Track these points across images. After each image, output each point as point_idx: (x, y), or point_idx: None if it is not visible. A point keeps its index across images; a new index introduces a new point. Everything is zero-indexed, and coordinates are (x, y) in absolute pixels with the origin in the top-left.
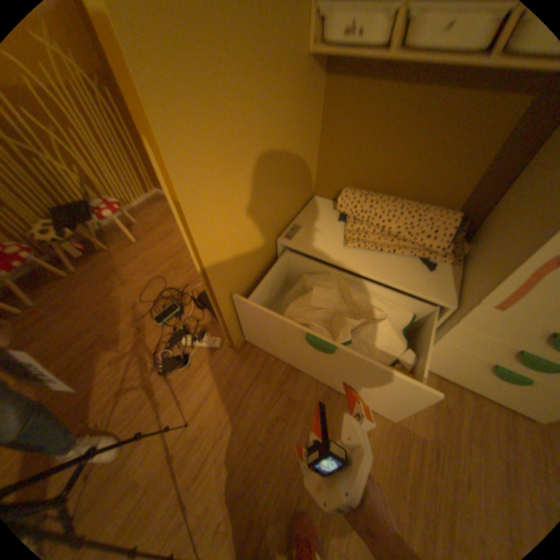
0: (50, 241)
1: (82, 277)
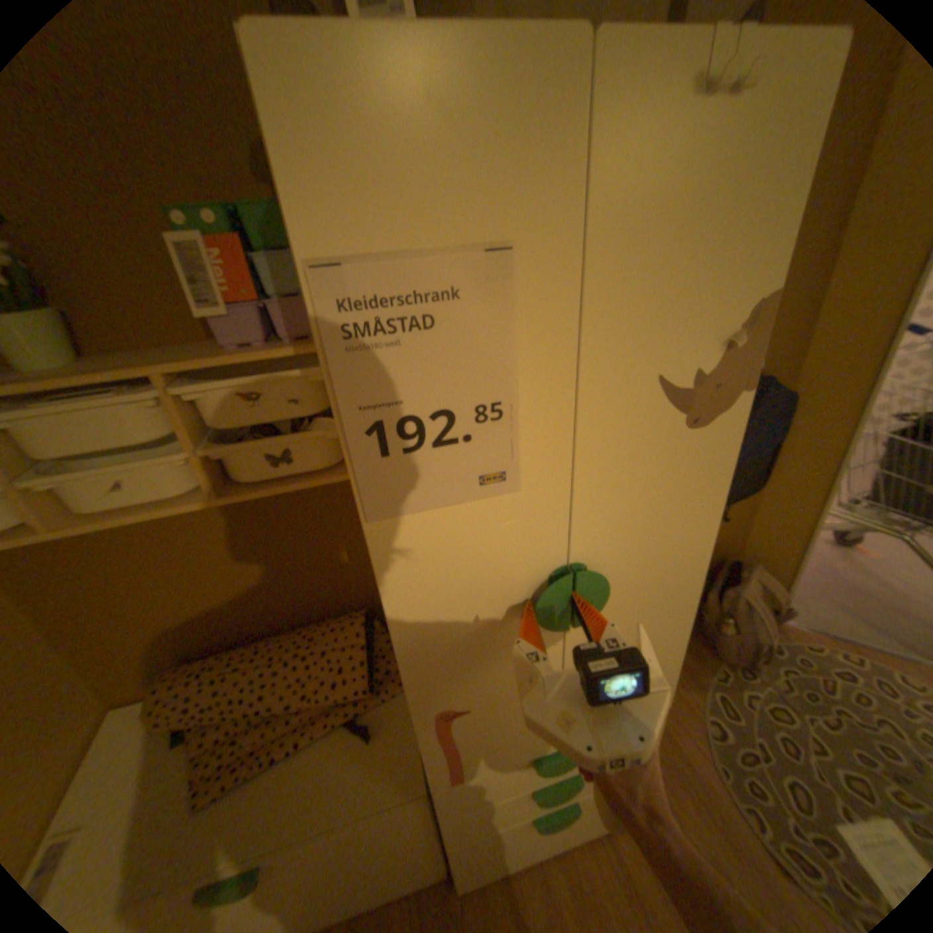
0: None
1: None
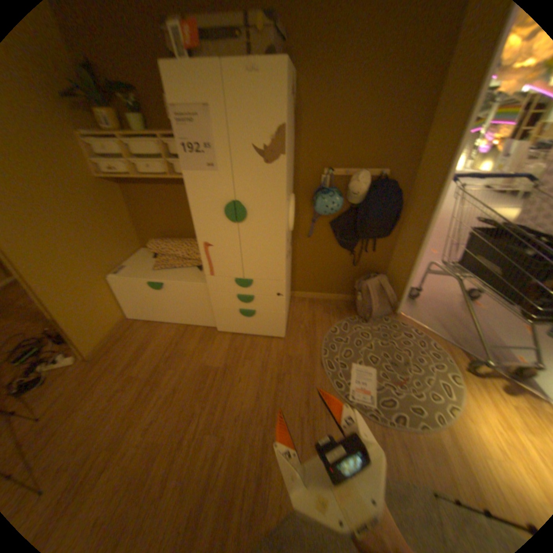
0: None
1: None
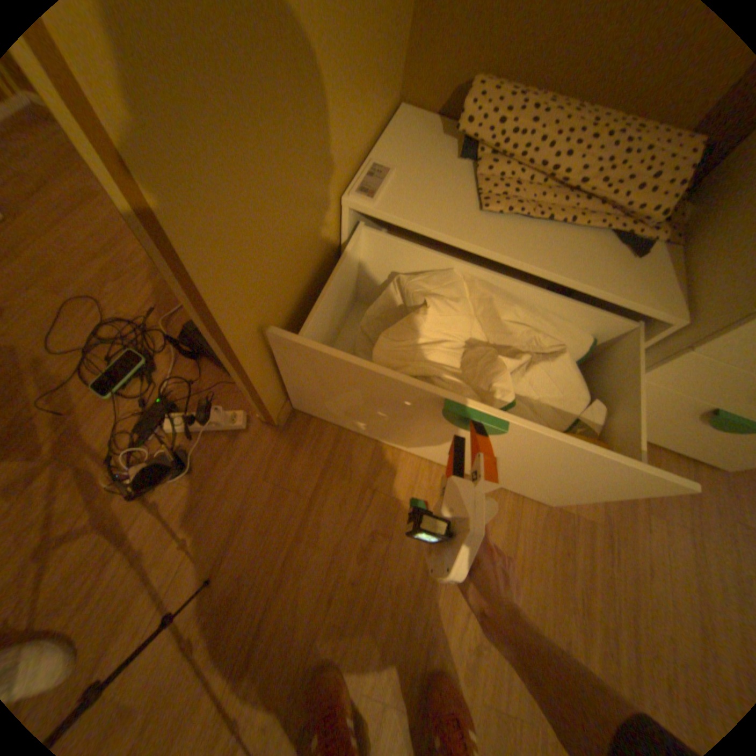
0: None
1: None
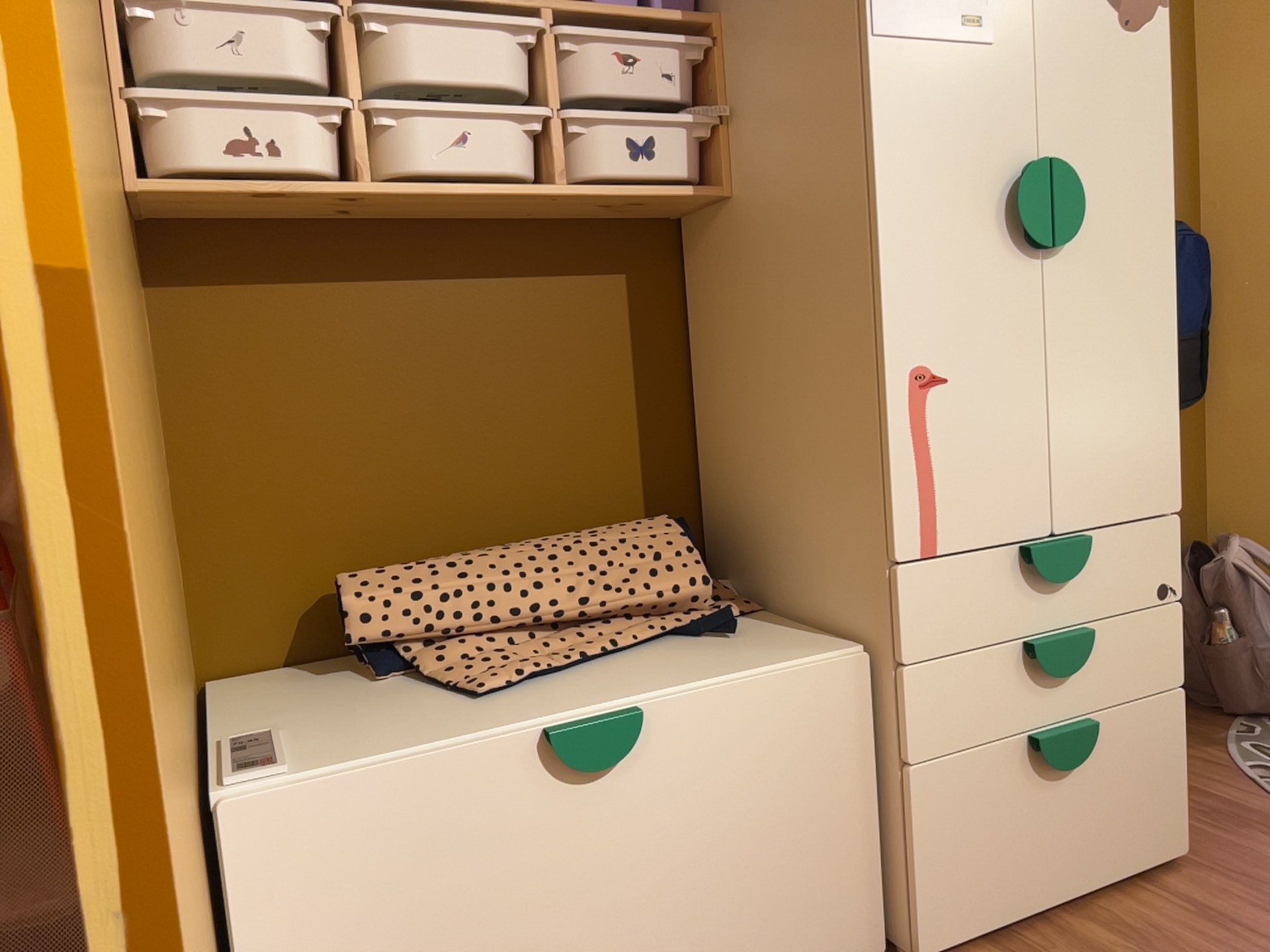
0: None
1: None
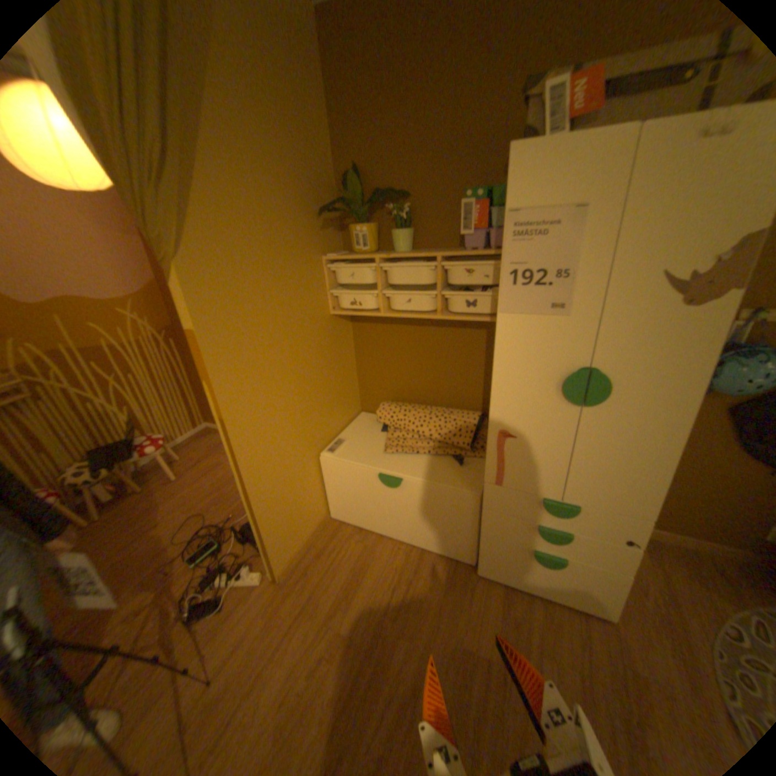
0: (82, 483)
1: (106, 524)
